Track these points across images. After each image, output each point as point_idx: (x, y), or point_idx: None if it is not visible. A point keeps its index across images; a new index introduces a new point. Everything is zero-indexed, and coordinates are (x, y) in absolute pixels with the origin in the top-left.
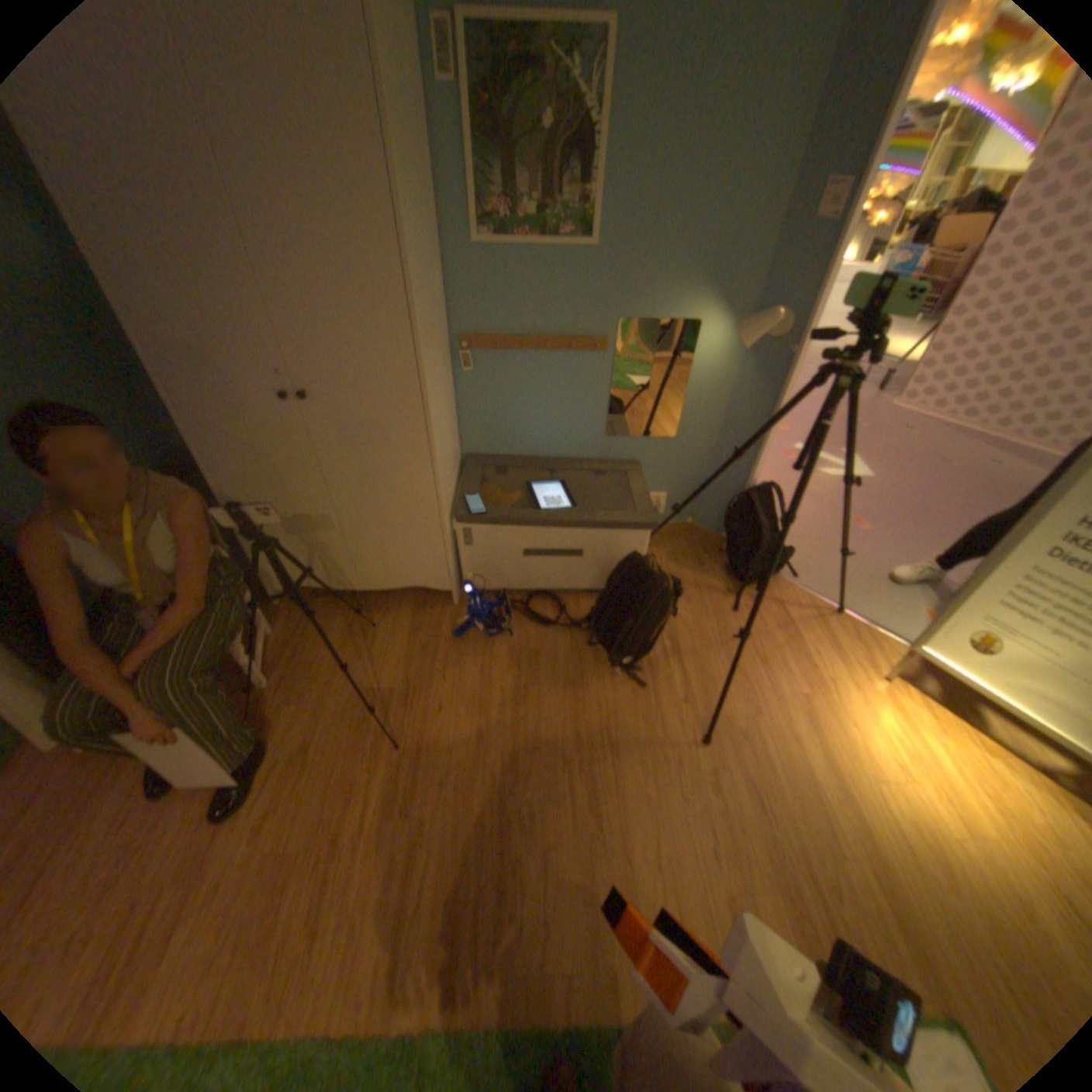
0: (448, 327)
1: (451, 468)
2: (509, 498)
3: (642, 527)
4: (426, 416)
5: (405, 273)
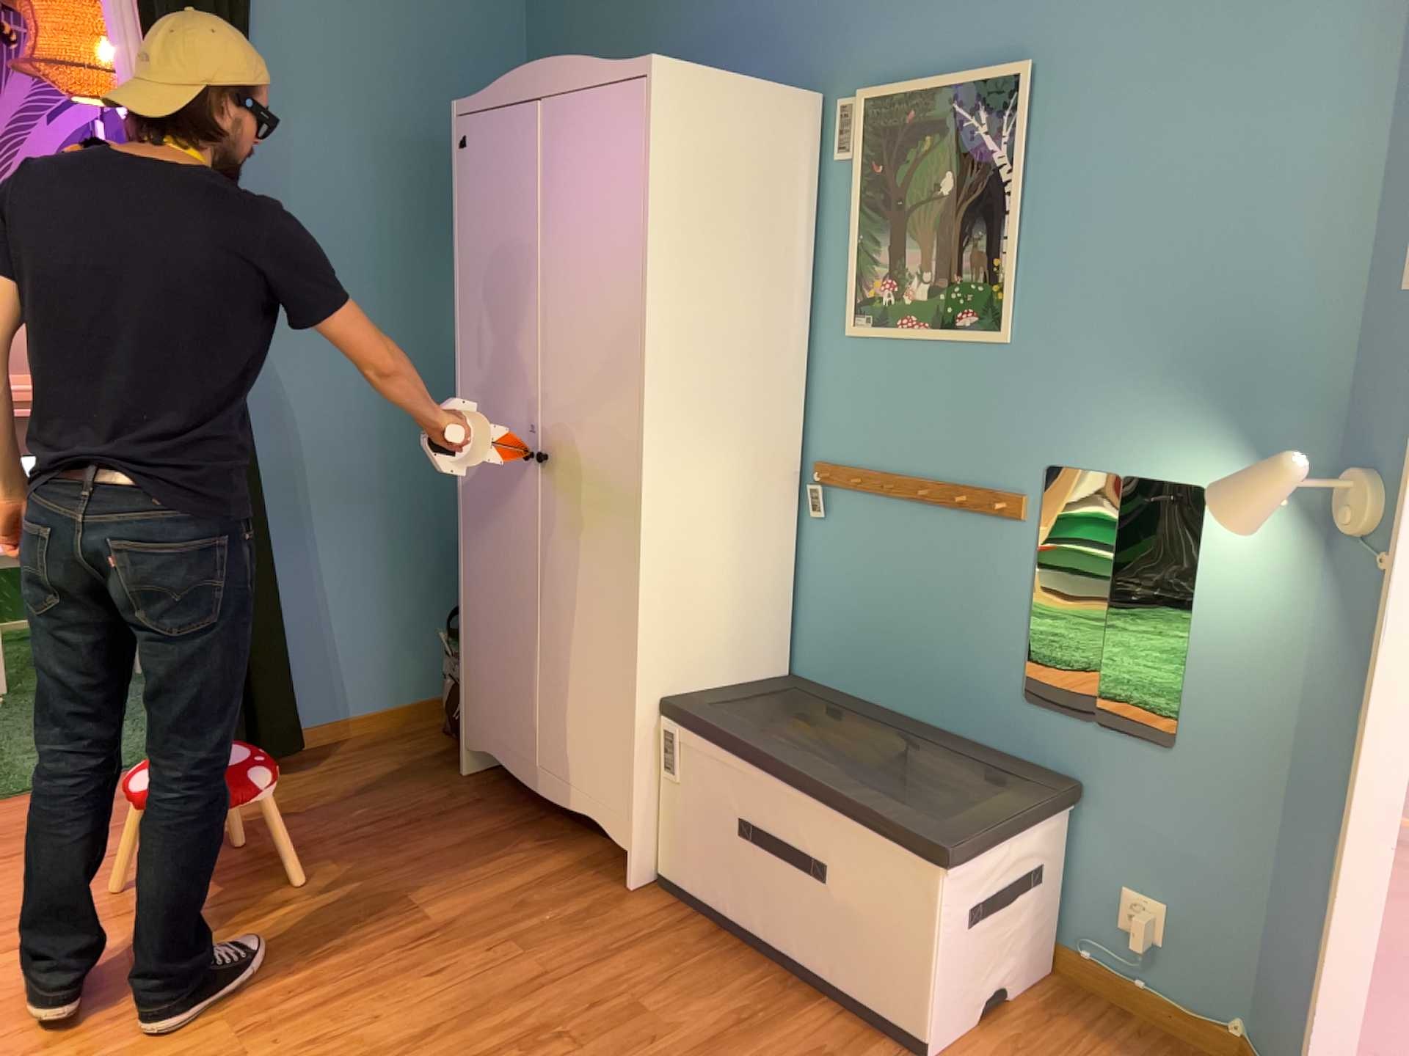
0: (806, 447)
1: (715, 642)
2: (785, 733)
3: (930, 853)
4: (634, 507)
5: (639, 318)
